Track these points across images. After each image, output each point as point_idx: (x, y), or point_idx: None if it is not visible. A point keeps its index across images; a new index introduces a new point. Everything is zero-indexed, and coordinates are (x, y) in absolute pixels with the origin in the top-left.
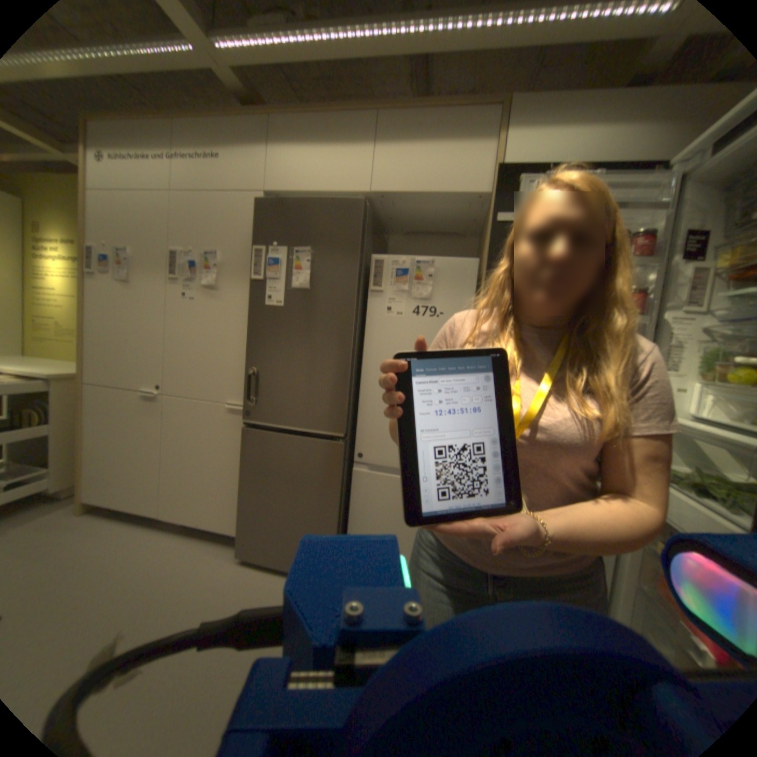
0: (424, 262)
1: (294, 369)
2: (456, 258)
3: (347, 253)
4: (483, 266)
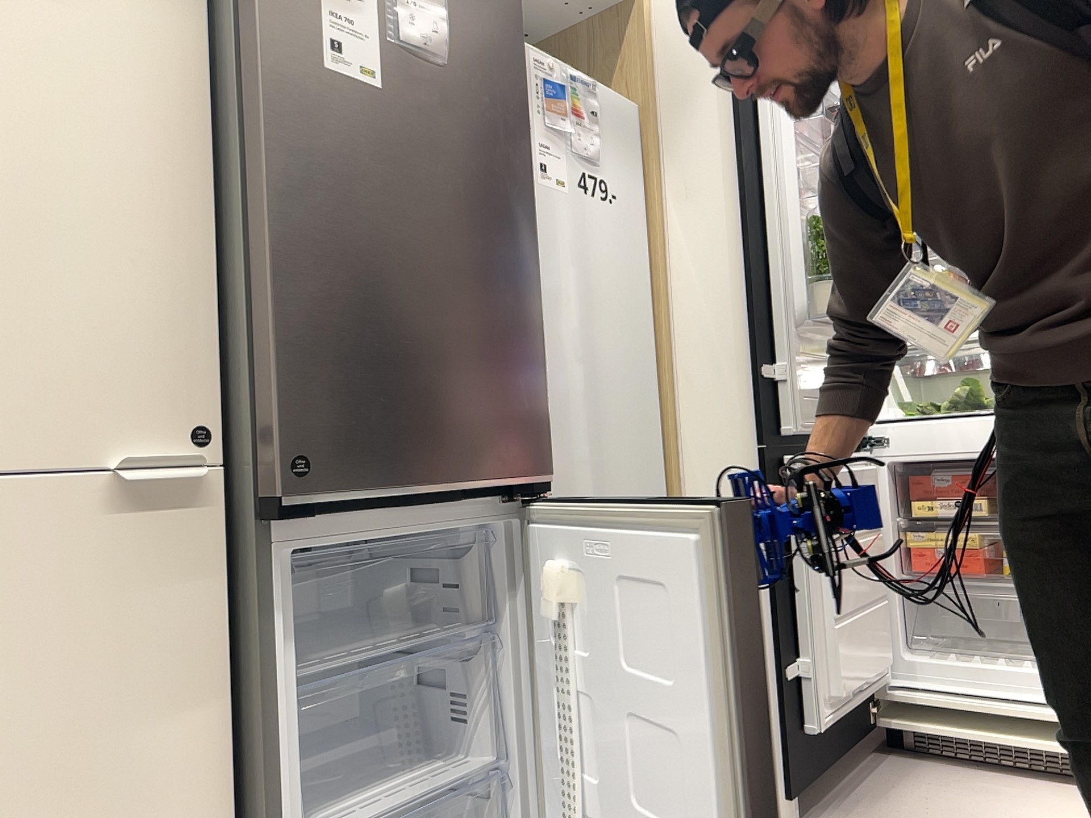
0: (583, 81)
1: (432, 296)
2: (616, 92)
3: (503, 1)
4: (640, 121)
